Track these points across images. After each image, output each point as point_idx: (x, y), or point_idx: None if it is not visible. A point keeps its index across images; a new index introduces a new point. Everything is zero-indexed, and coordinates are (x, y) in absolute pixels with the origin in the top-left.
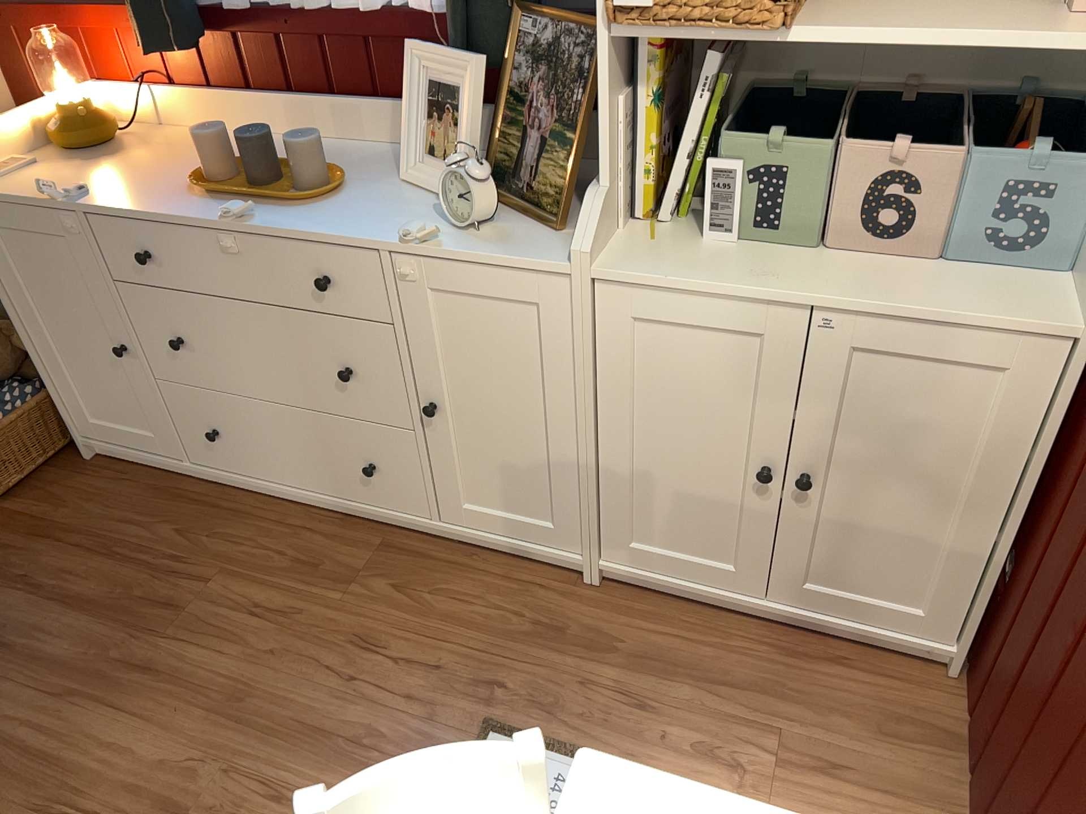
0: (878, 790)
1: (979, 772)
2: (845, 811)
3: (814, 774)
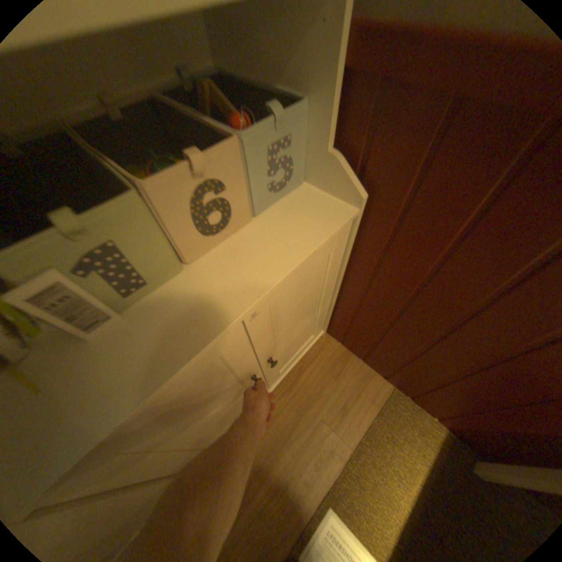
0: (357, 399)
1: (367, 360)
2: (362, 419)
3: (344, 421)
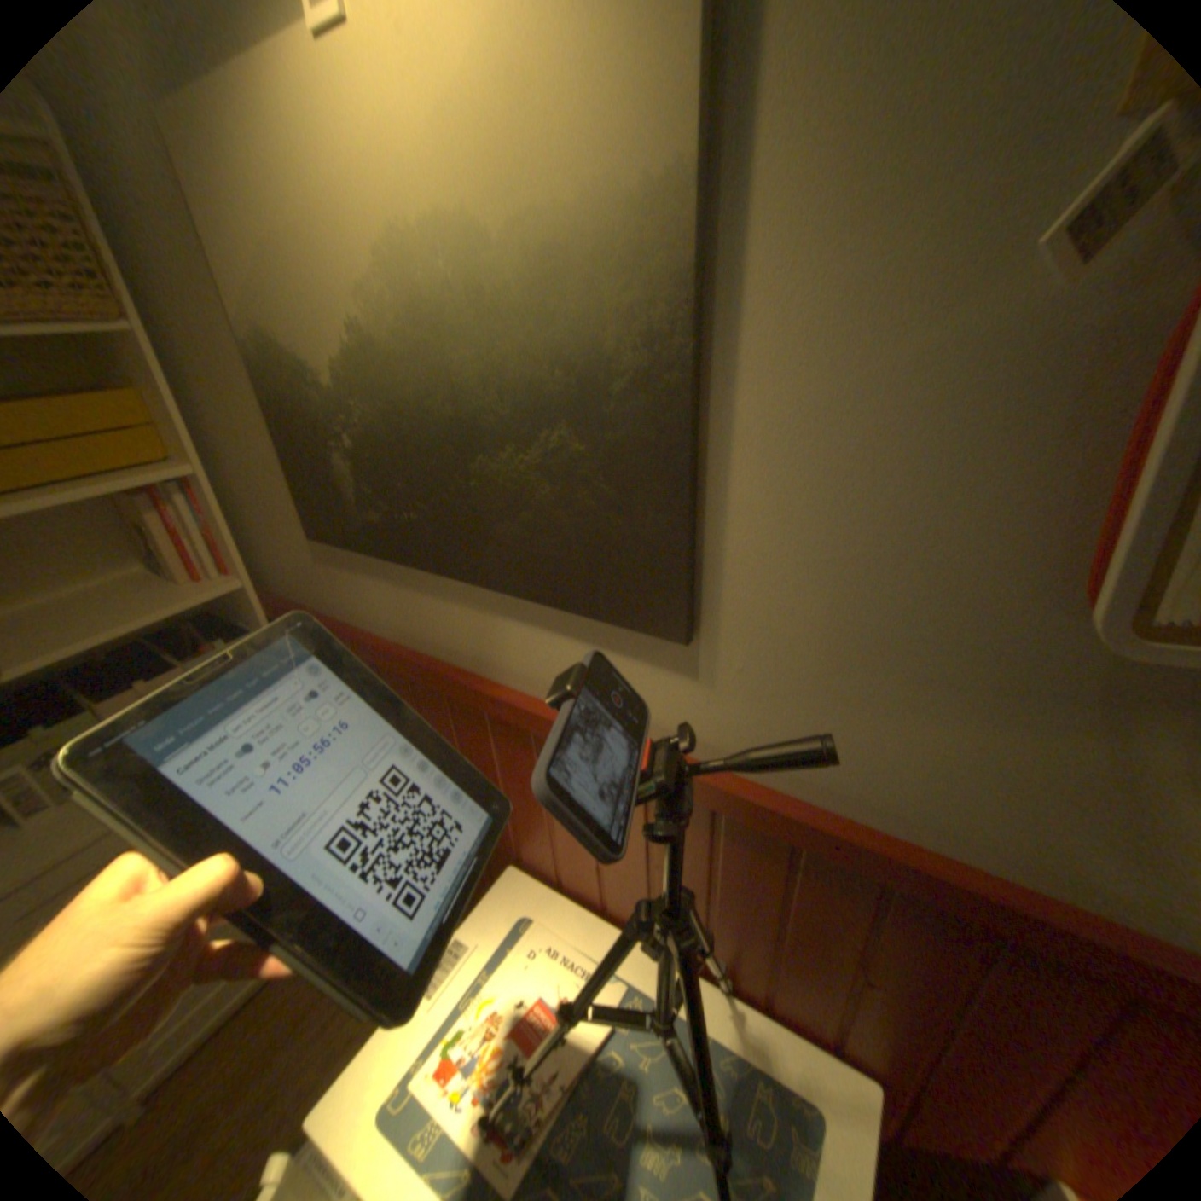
0: None
1: None
2: None
3: None
